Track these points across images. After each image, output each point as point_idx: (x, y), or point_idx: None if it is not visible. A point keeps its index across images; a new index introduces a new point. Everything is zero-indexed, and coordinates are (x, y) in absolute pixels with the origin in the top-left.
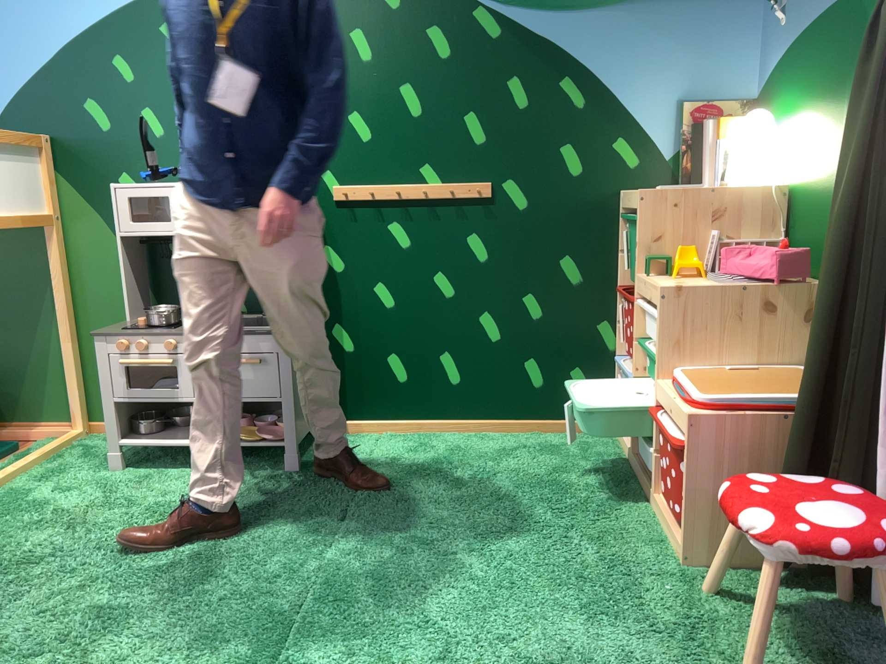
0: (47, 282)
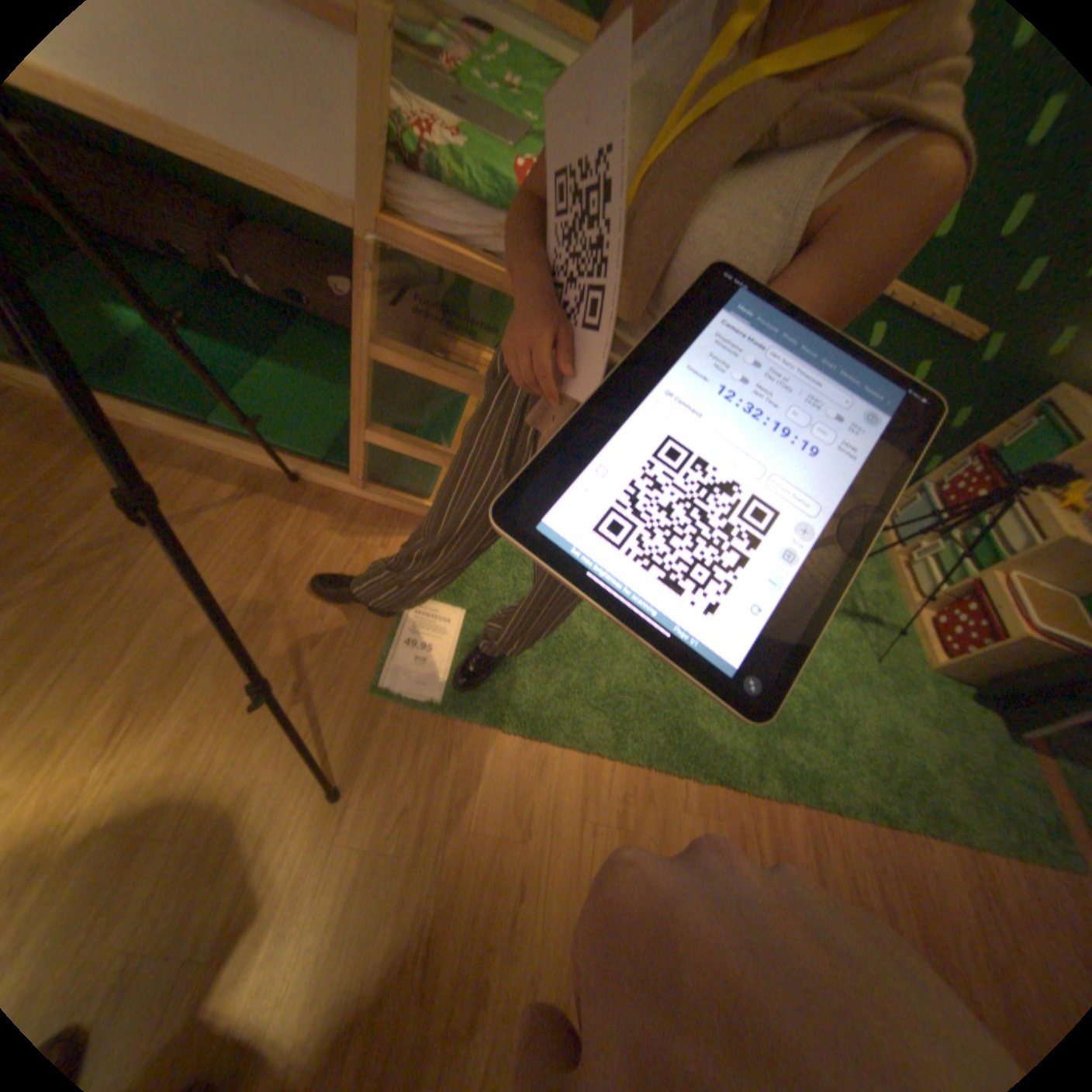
0: None
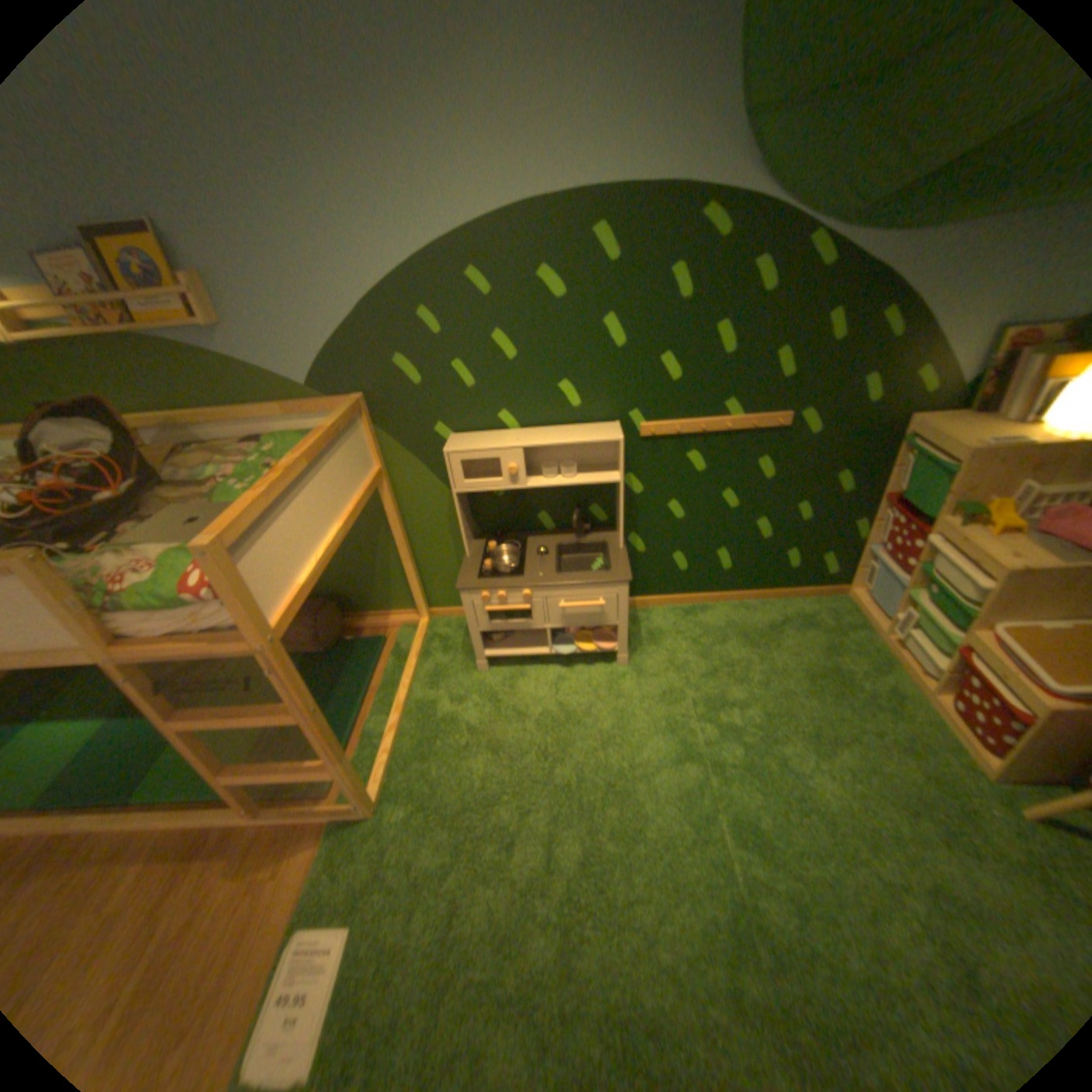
0: (378, 517)
